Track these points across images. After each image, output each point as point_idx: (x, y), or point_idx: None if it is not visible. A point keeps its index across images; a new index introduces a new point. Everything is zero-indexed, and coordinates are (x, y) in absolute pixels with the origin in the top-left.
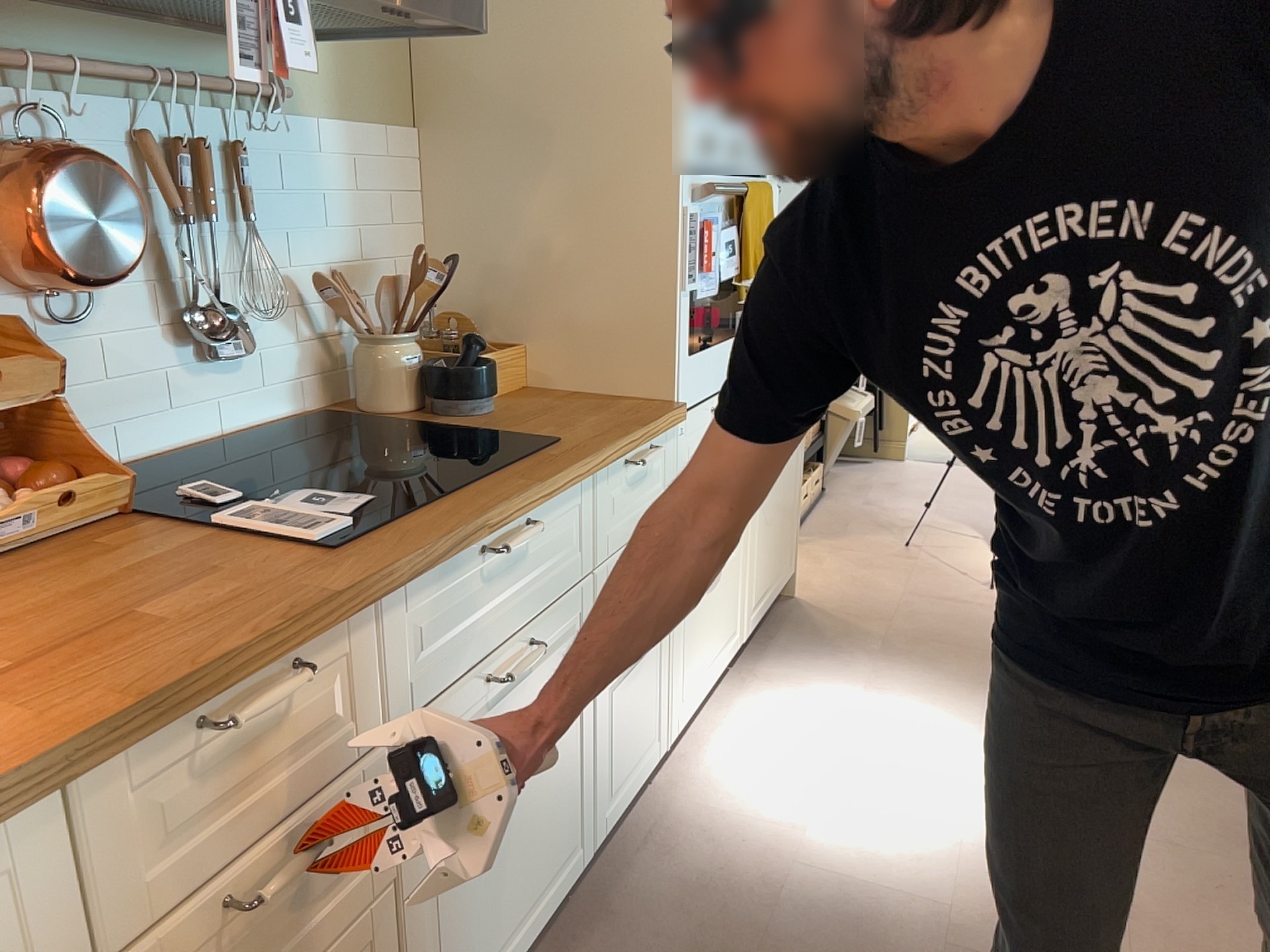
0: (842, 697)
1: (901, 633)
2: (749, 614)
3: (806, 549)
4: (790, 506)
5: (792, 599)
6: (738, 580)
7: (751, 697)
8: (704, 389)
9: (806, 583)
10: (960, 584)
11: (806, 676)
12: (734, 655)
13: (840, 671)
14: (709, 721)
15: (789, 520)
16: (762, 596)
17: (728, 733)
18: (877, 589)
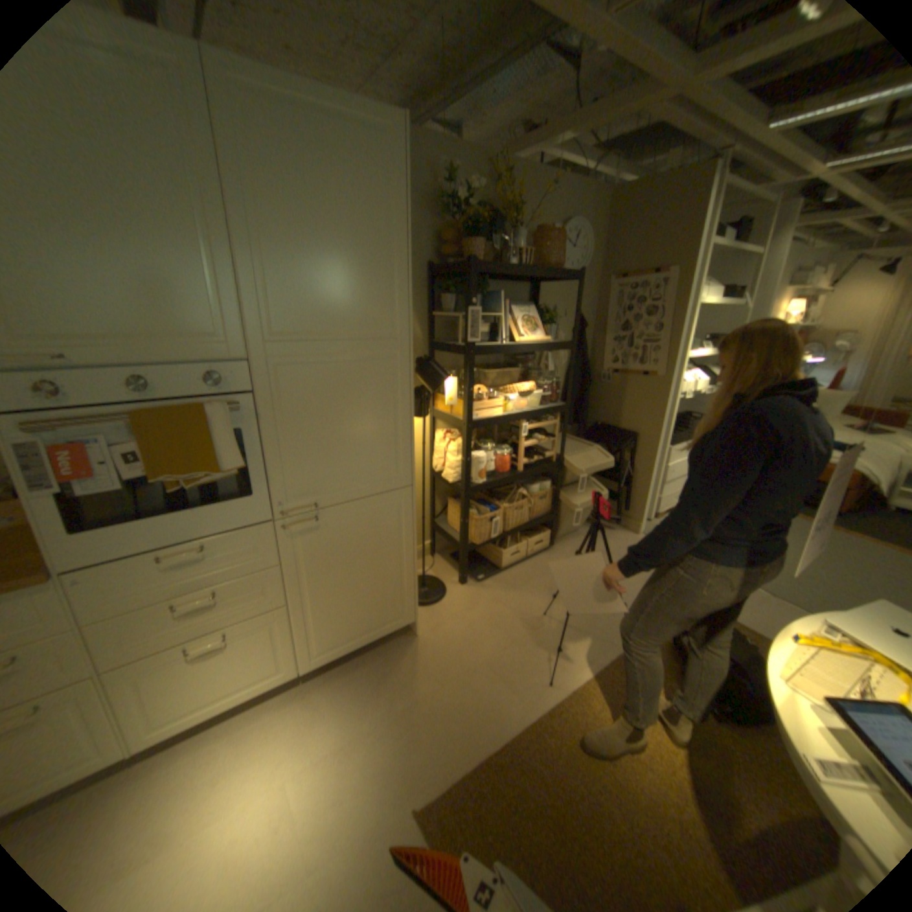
0: (317, 750)
1: (432, 704)
2: (304, 660)
3: (477, 595)
4: (388, 588)
5: (412, 637)
6: (270, 646)
7: (275, 718)
8: (121, 551)
9: (438, 626)
10: (533, 672)
11: (325, 716)
12: (277, 685)
13: (349, 723)
14: (229, 727)
15: (388, 596)
16: (334, 646)
17: (220, 745)
18: (472, 651)
